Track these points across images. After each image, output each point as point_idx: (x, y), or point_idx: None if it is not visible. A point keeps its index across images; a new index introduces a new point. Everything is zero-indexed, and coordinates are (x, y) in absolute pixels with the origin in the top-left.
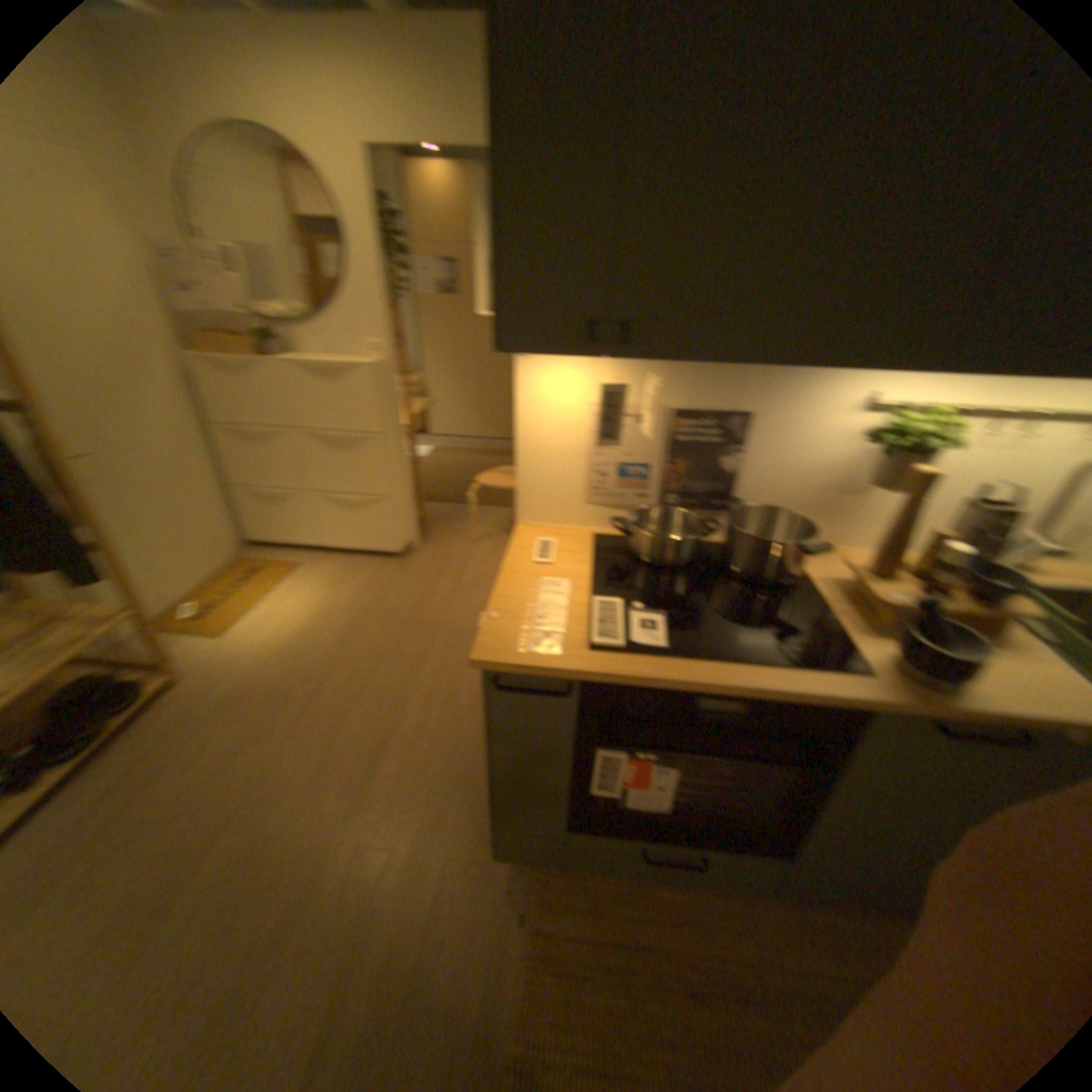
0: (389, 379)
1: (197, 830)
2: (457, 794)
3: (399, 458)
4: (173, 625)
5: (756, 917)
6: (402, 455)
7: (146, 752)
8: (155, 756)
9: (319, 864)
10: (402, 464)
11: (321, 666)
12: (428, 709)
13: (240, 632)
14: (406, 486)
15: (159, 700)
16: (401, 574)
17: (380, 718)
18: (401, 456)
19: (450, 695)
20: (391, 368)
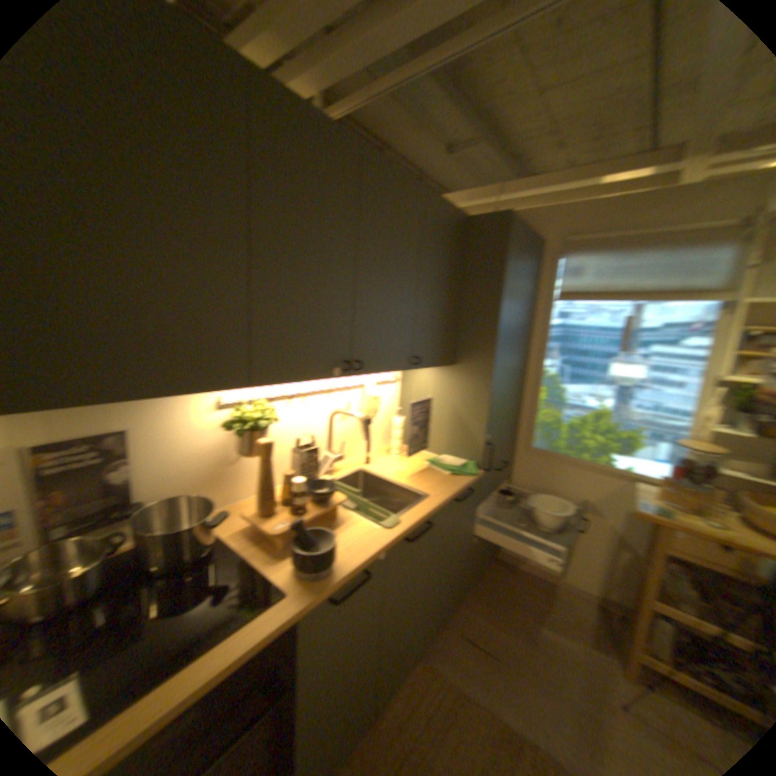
0: None
1: None
2: None
3: None
4: None
5: None
6: None
7: None
8: None
9: None
10: None
11: None
12: None
13: None
14: None
15: None
16: None
17: None
18: None
19: None
20: None
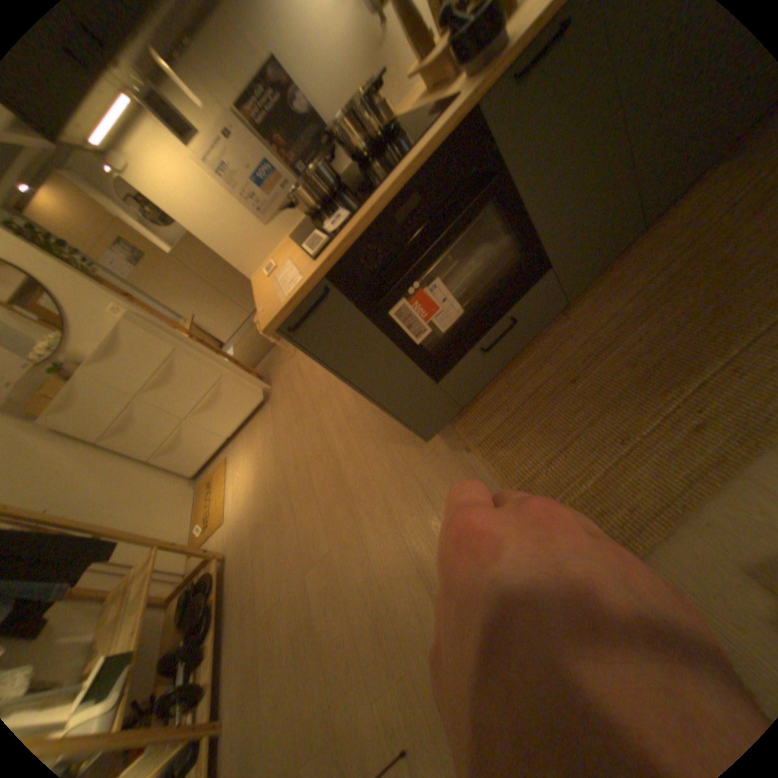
0: (138, 318)
1: (290, 589)
2: (388, 445)
3: (198, 354)
4: (193, 545)
5: (568, 322)
6: (199, 351)
7: (236, 595)
8: (242, 591)
9: (355, 537)
10: (204, 356)
11: (275, 479)
12: (340, 434)
13: (226, 512)
14: (221, 364)
15: (220, 573)
16: (271, 407)
17: (323, 463)
18: (198, 352)
19: (344, 418)
20: (132, 311)
